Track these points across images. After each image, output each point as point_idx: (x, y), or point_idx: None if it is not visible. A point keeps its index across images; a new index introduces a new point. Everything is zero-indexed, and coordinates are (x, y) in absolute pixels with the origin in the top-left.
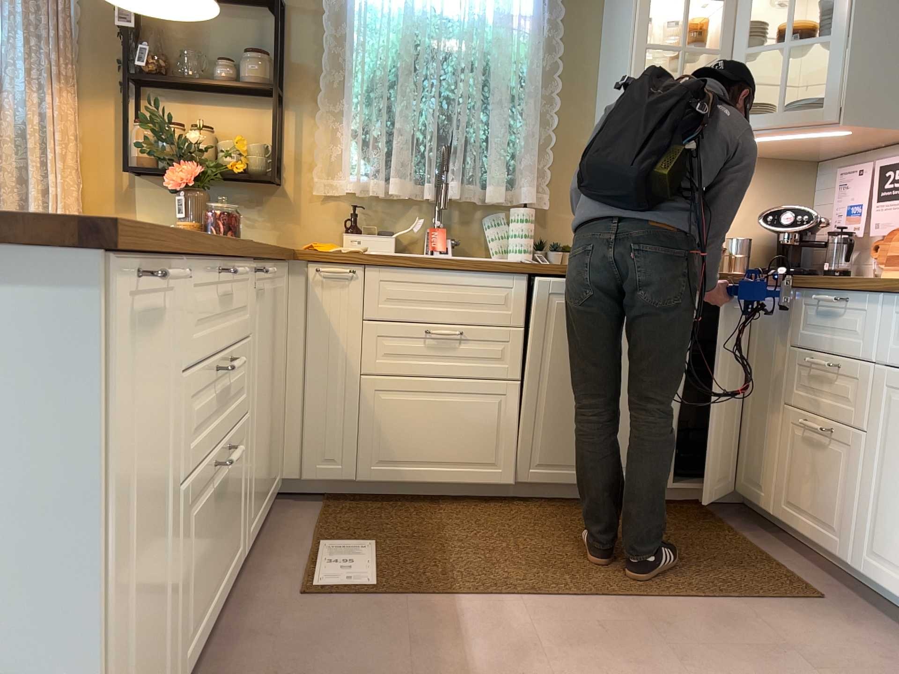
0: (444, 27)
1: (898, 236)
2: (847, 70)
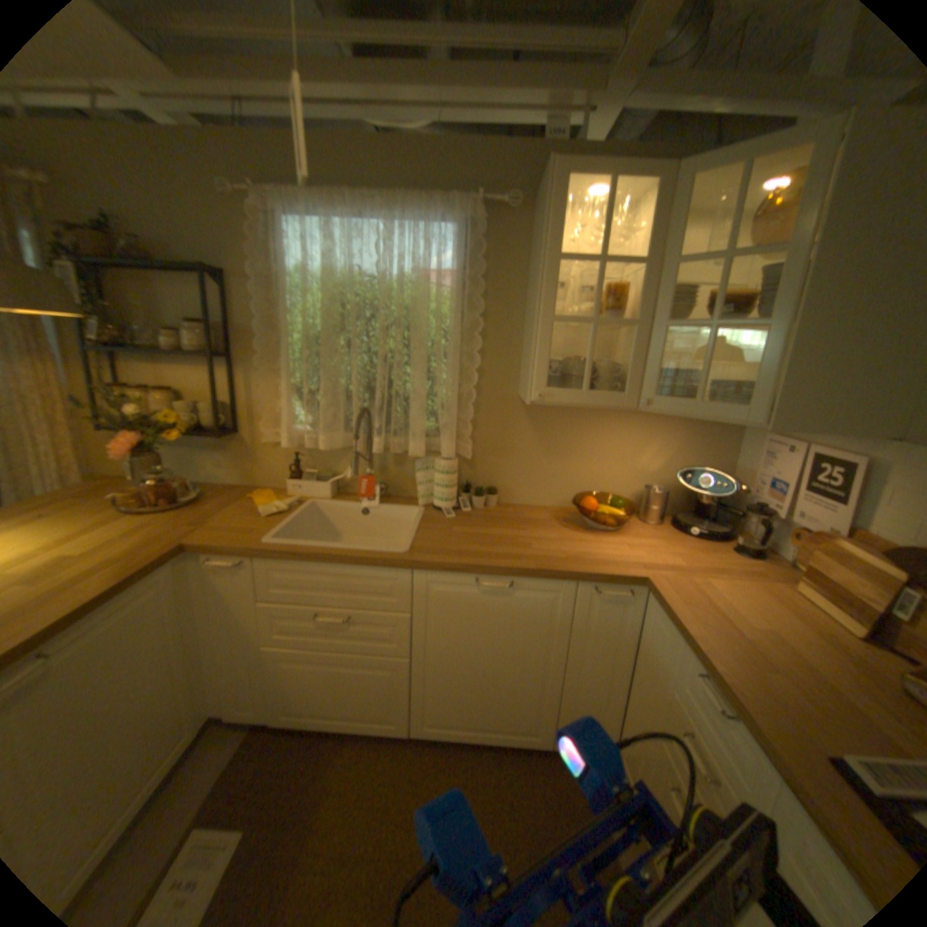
0: (367, 286)
1: (826, 545)
2: (788, 365)
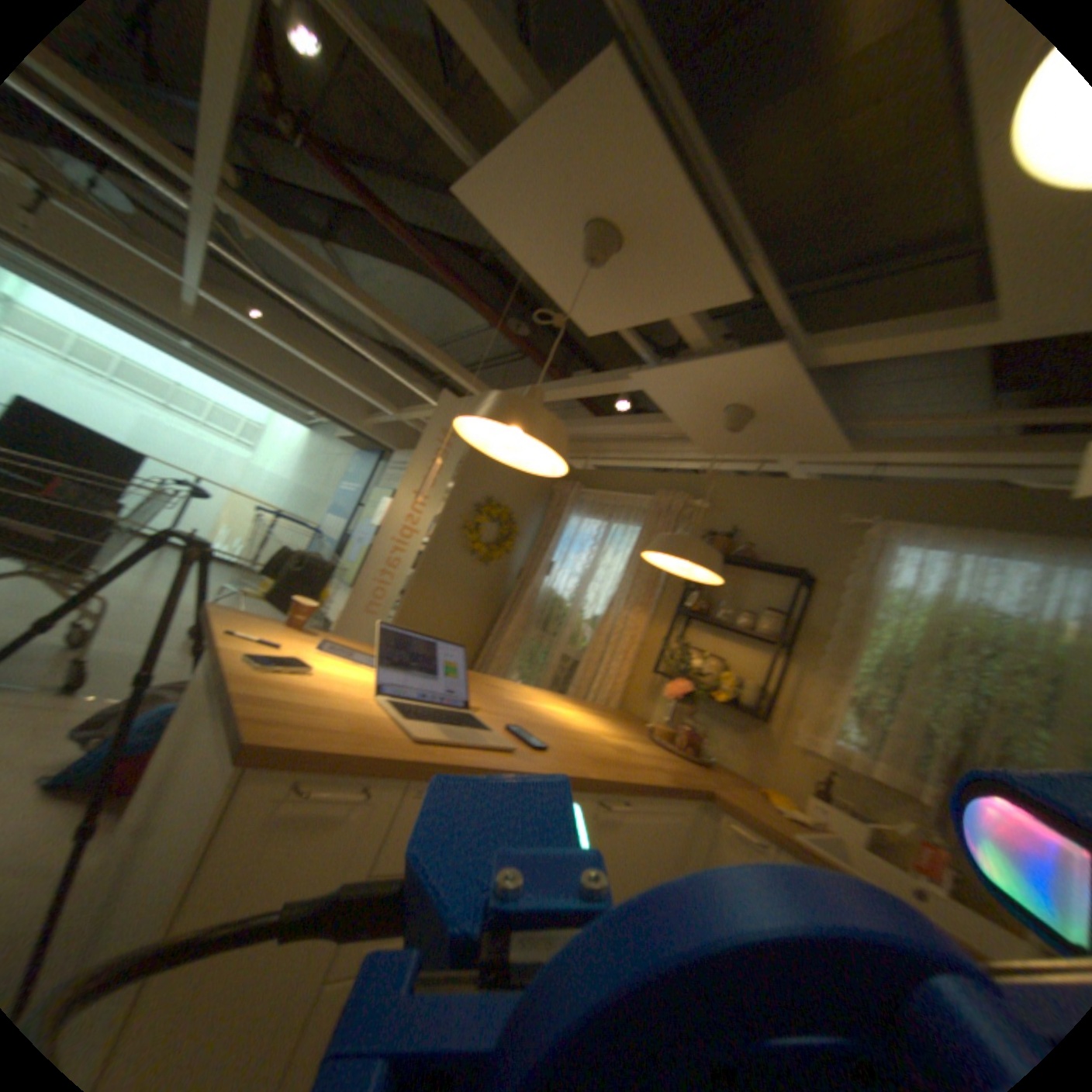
0: (996, 623)
1: None
2: None
